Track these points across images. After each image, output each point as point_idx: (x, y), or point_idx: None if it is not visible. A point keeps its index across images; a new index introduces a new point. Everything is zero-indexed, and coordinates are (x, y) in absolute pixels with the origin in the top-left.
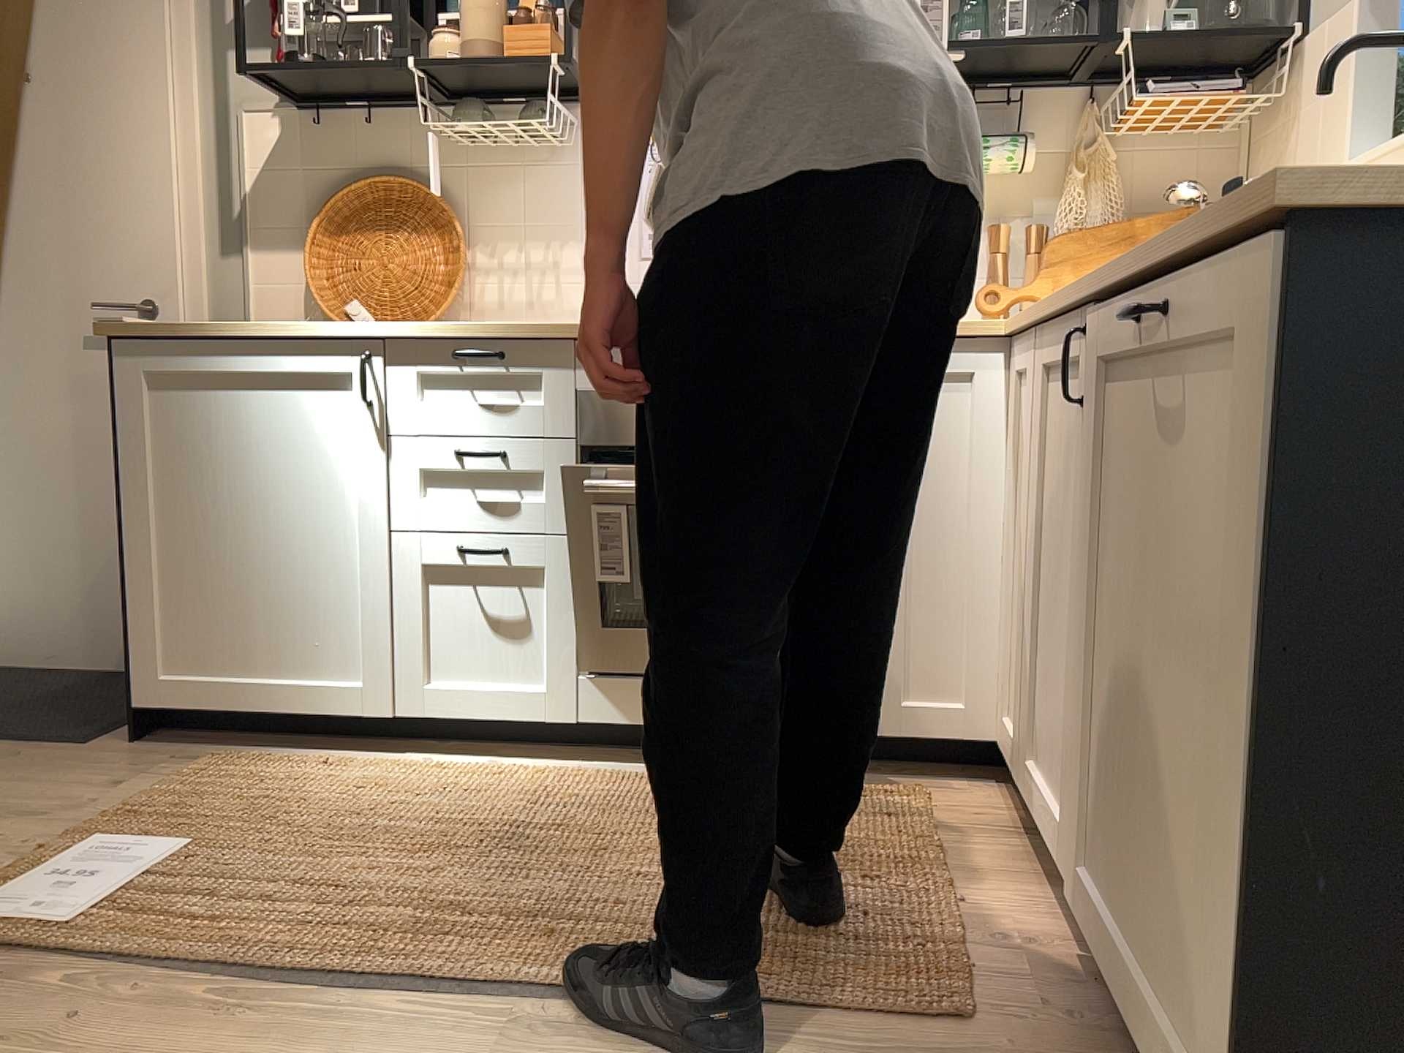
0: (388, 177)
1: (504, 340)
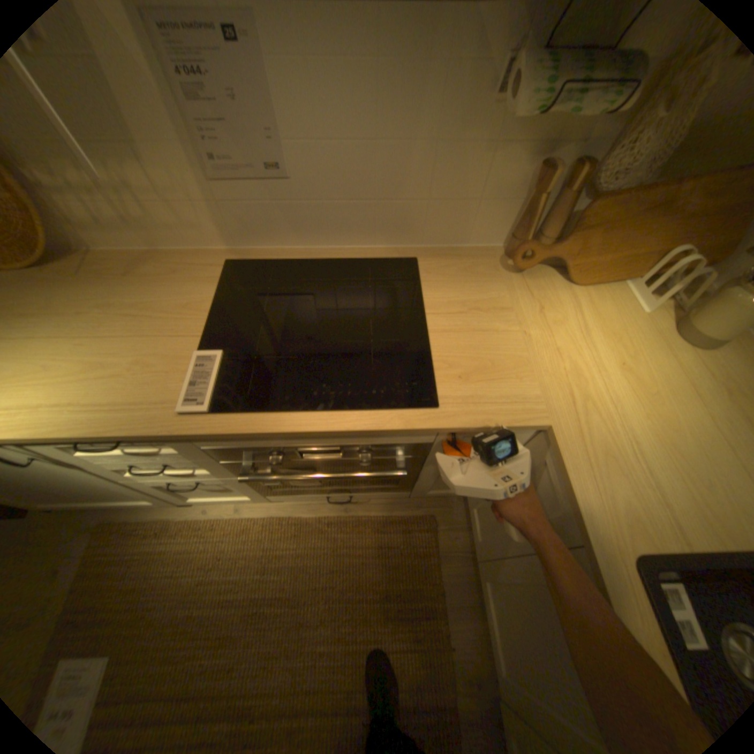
0: None
1: (113, 439)
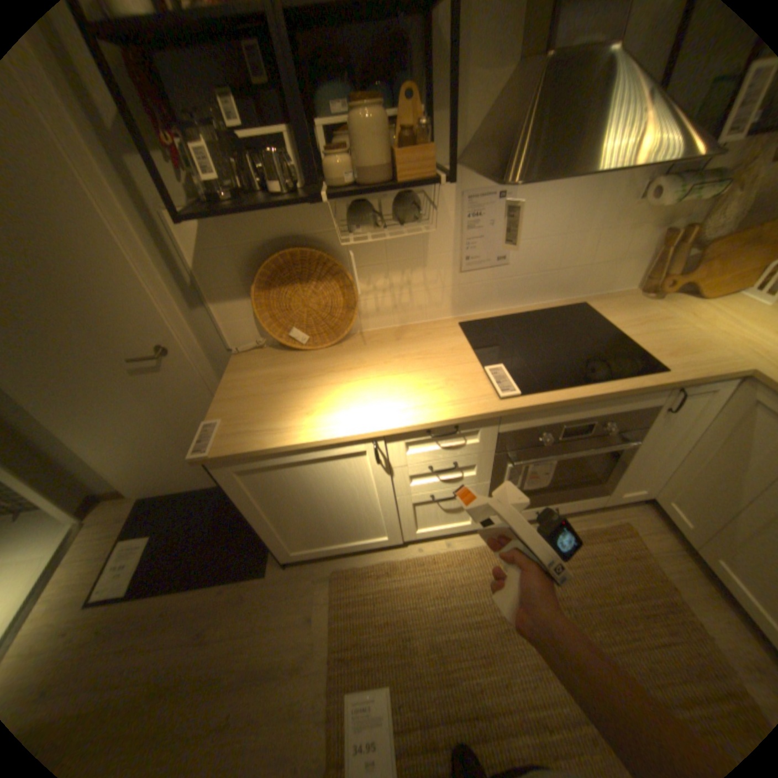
0: (295, 247)
1: (460, 420)
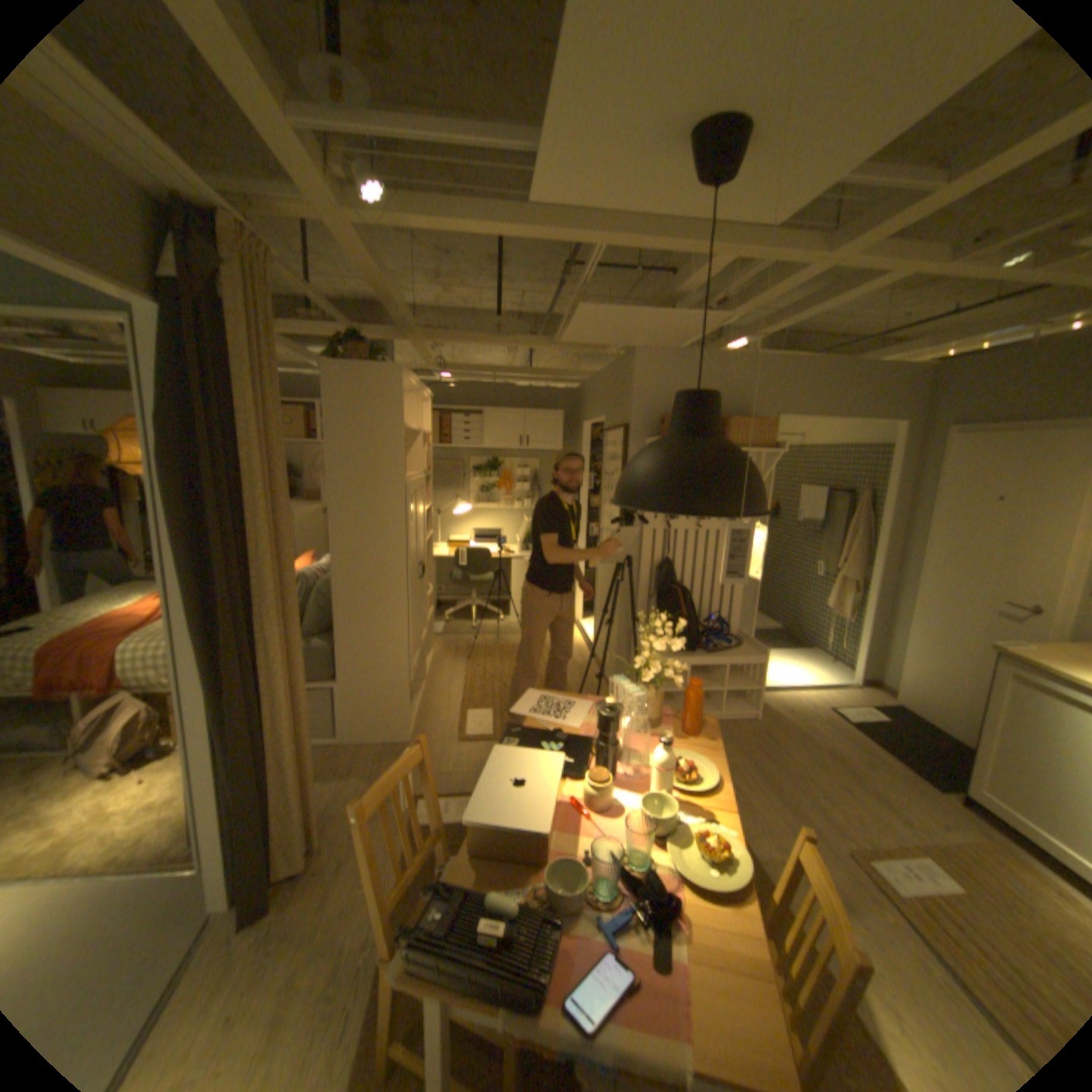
0: None
1: None
